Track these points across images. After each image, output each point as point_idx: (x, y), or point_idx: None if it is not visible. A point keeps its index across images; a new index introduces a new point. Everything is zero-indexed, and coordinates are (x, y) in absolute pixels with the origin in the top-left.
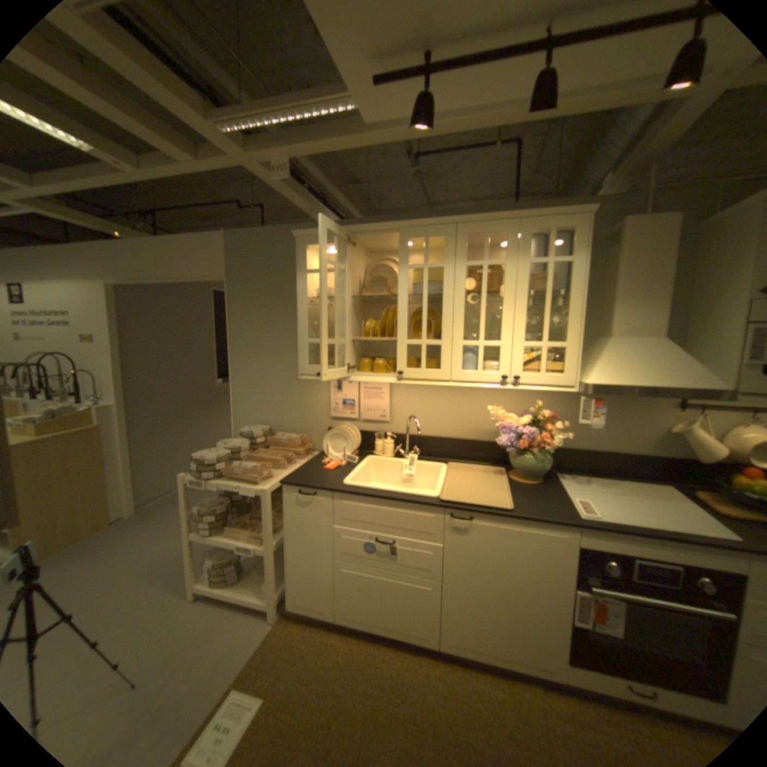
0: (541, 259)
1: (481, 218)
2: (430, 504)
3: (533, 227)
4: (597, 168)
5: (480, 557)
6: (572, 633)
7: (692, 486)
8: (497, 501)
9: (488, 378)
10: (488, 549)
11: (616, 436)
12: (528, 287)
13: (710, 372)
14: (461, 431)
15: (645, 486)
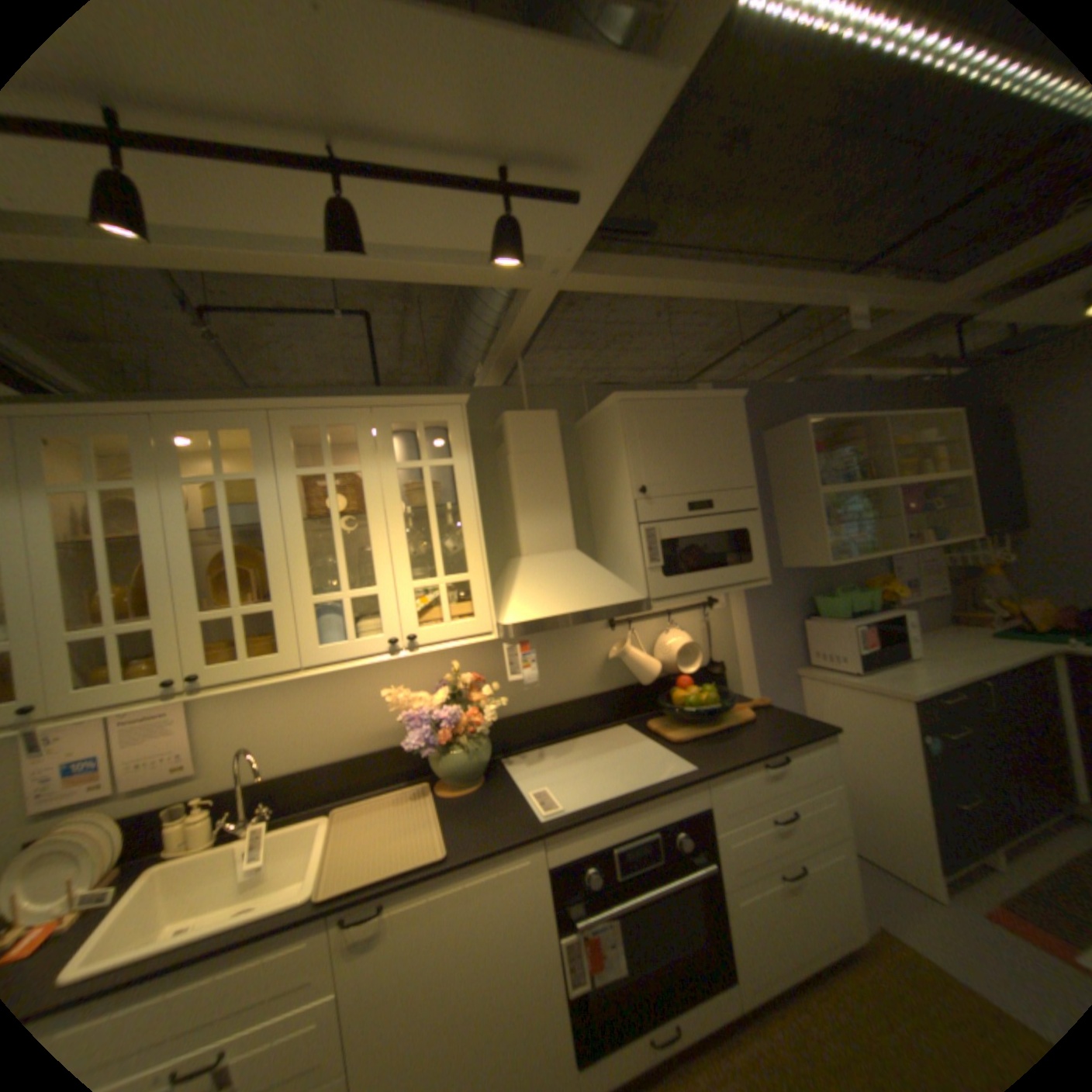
0: (413, 463)
1: (312, 404)
2: (294, 924)
3: (394, 419)
4: (468, 359)
5: (409, 974)
6: (569, 1011)
7: (642, 716)
8: (421, 851)
9: (369, 647)
10: (420, 950)
11: (558, 680)
12: (403, 502)
13: (623, 582)
14: (347, 744)
15: (601, 735)
